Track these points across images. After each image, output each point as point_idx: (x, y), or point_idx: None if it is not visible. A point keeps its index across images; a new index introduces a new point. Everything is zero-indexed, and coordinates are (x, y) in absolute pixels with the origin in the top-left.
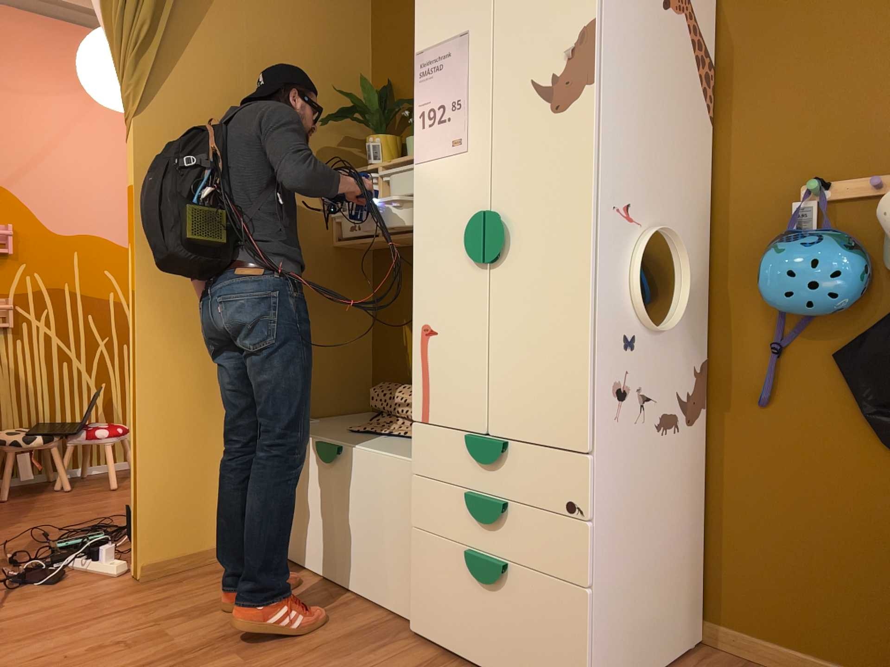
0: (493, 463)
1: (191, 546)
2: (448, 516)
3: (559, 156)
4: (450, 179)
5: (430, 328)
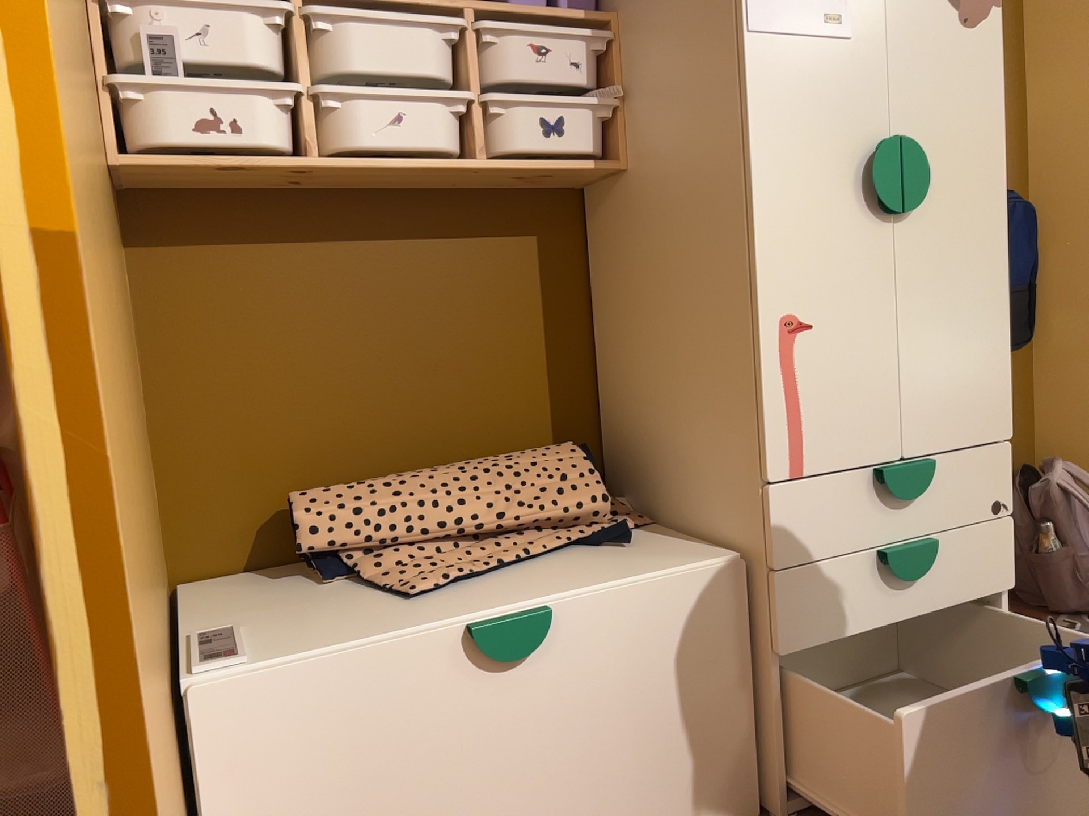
0: (924, 492)
1: None
2: (847, 601)
3: (971, 85)
4: (824, 76)
5: (802, 322)
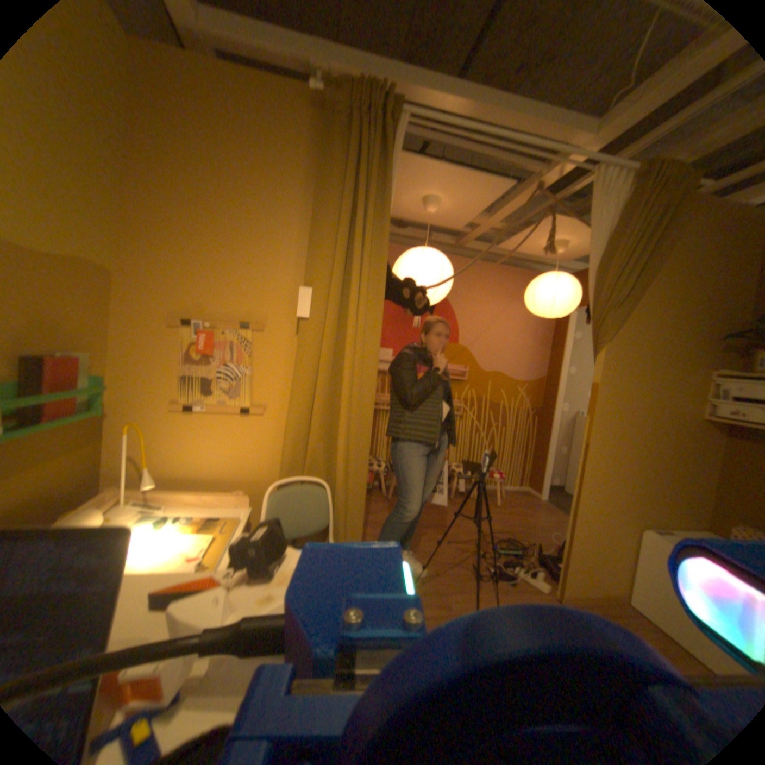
0: None
1: (592, 593)
2: None
3: None
4: None
5: None
